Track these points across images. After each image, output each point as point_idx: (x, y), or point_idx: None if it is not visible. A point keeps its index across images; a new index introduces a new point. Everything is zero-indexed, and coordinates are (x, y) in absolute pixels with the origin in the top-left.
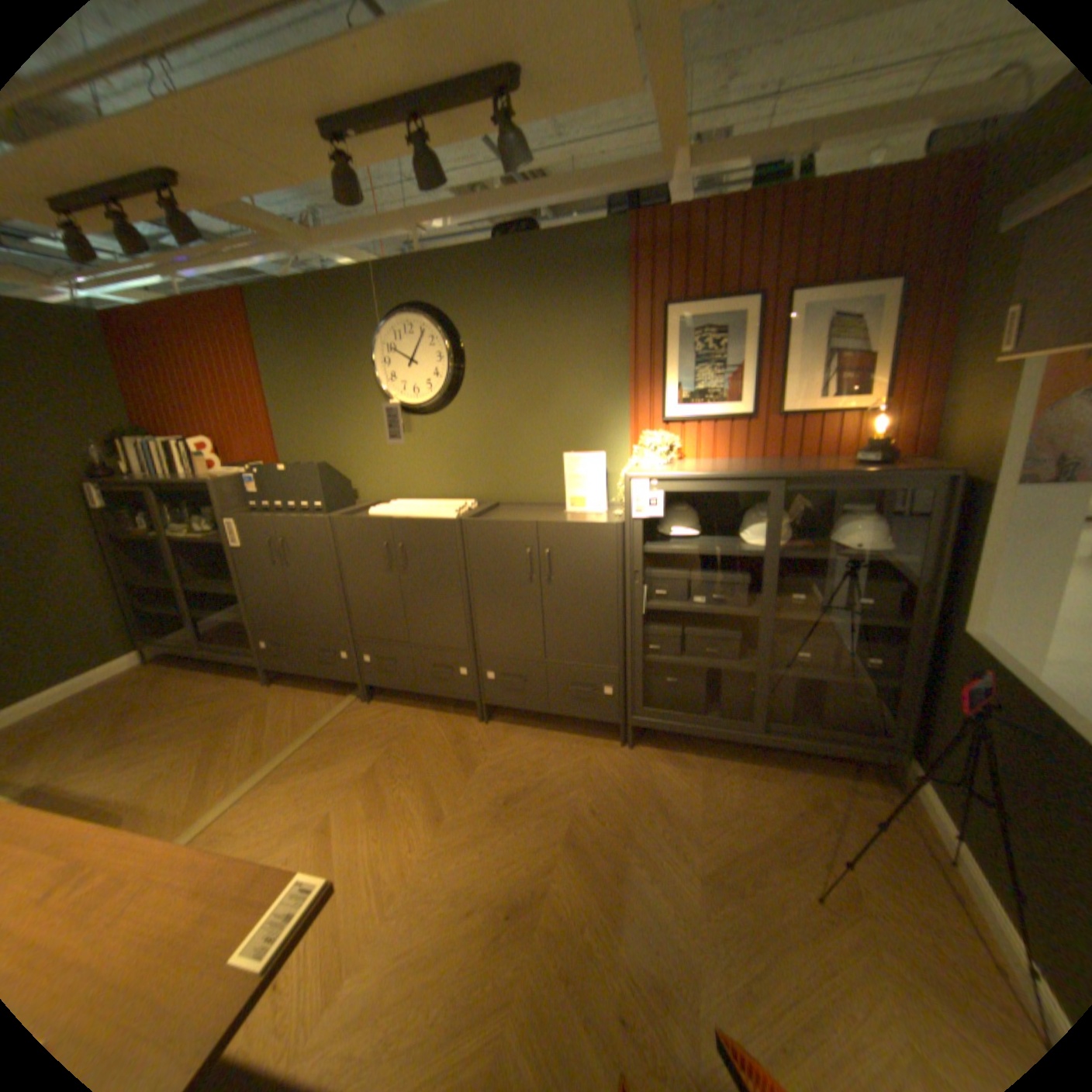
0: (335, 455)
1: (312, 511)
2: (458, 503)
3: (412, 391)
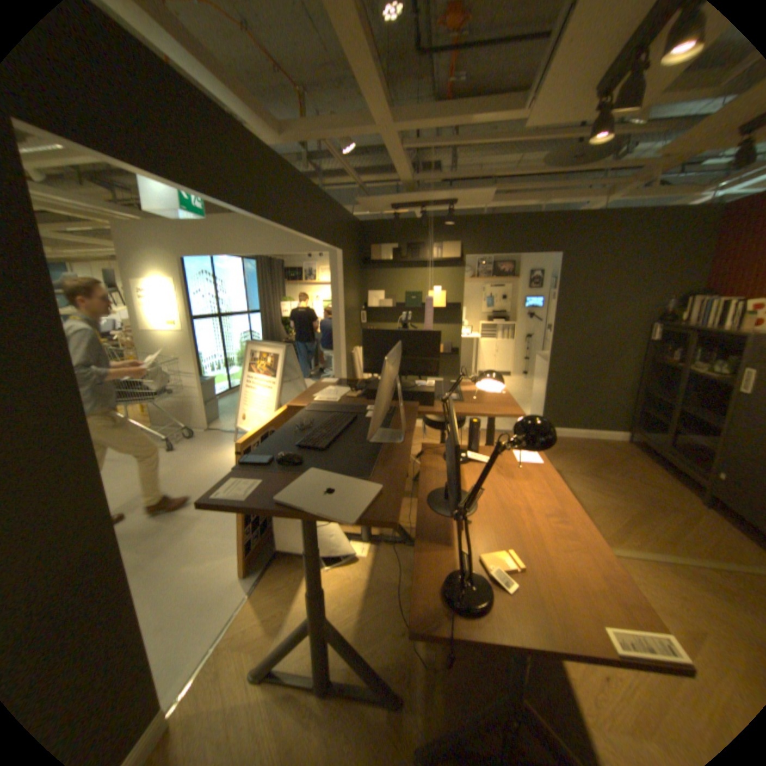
0: None
1: None
2: None
3: None
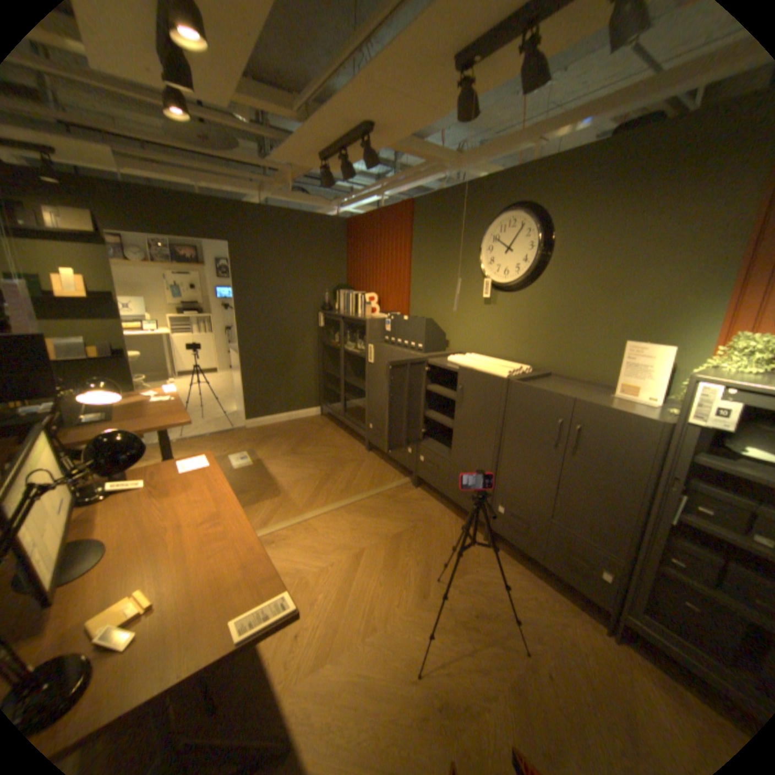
0: (442, 314)
1: (416, 350)
2: (516, 366)
3: (504, 273)
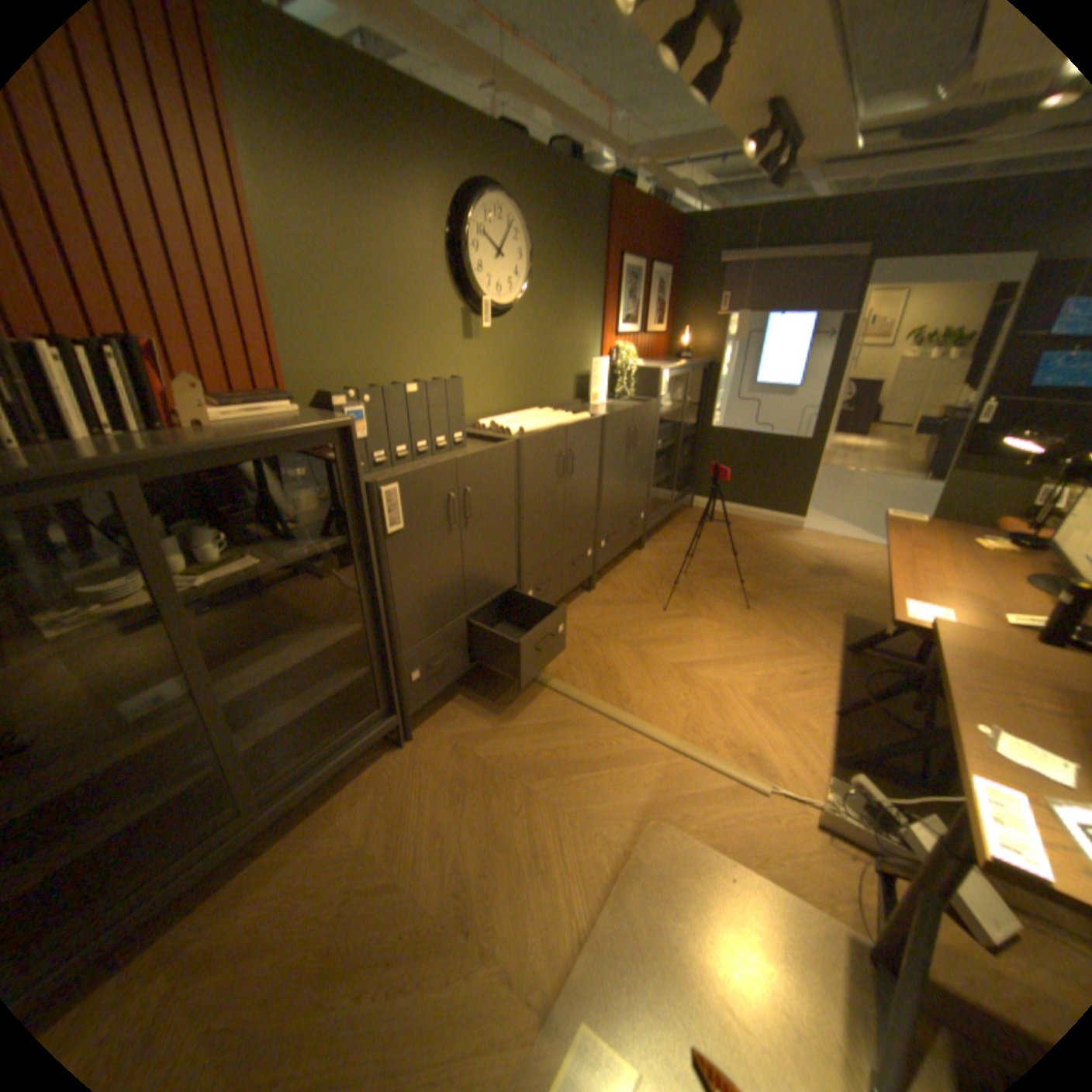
0: (390, 369)
1: (450, 447)
2: (546, 410)
3: (496, 288)
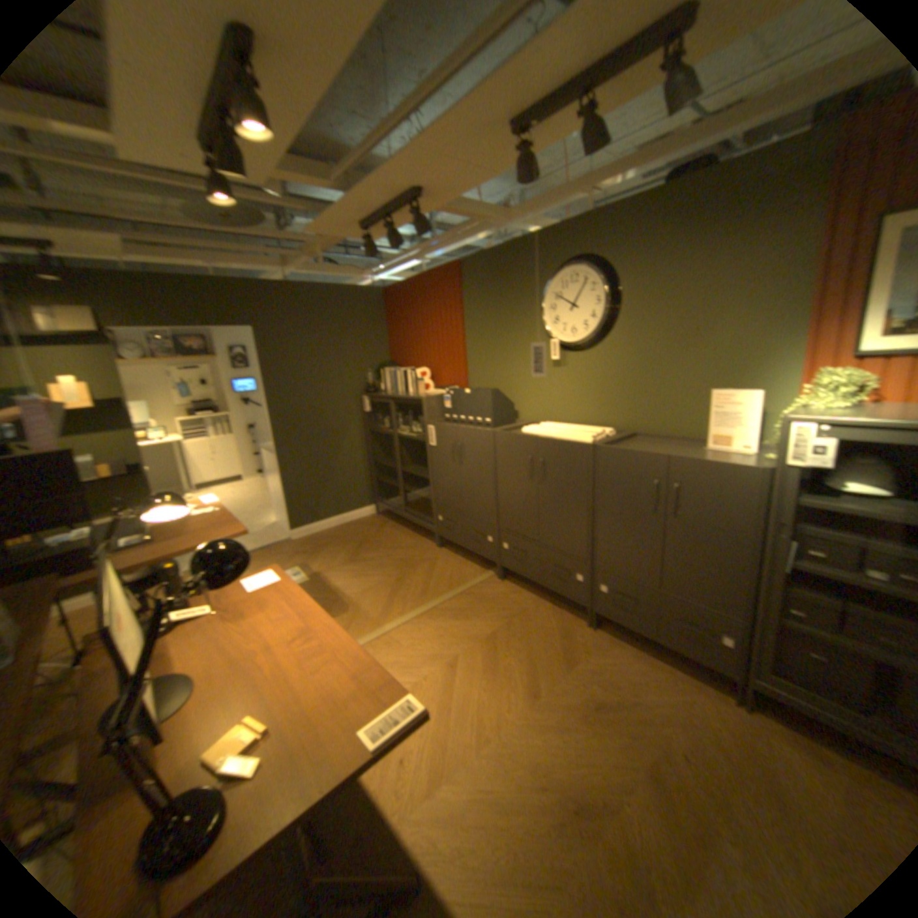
0: (505, 383)
1: (482, 425)
2: (596, 429)
3: (570, 331)
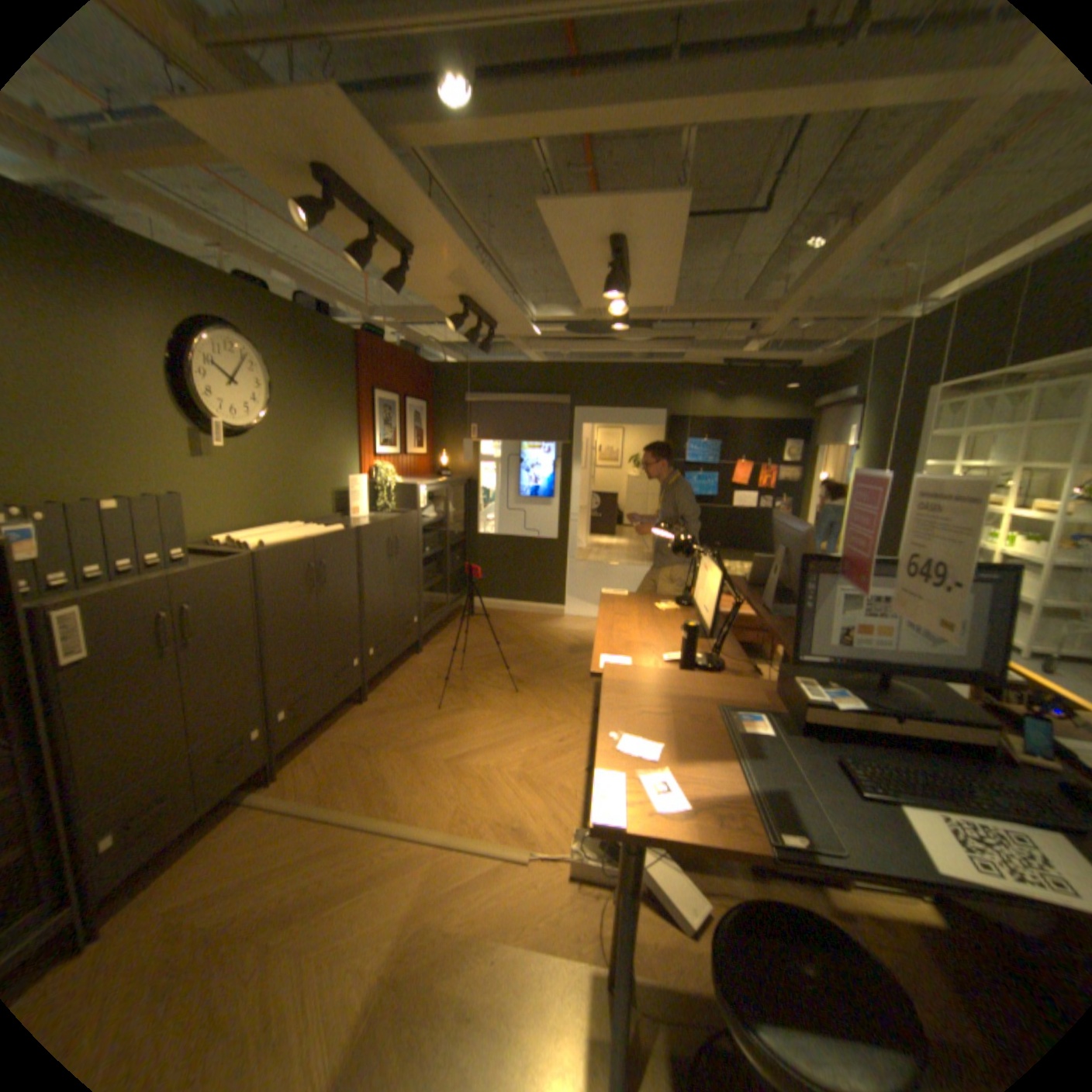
0: (84, 486)
1: (165, 564)
2: (296, 523)
3: (229, 411)
